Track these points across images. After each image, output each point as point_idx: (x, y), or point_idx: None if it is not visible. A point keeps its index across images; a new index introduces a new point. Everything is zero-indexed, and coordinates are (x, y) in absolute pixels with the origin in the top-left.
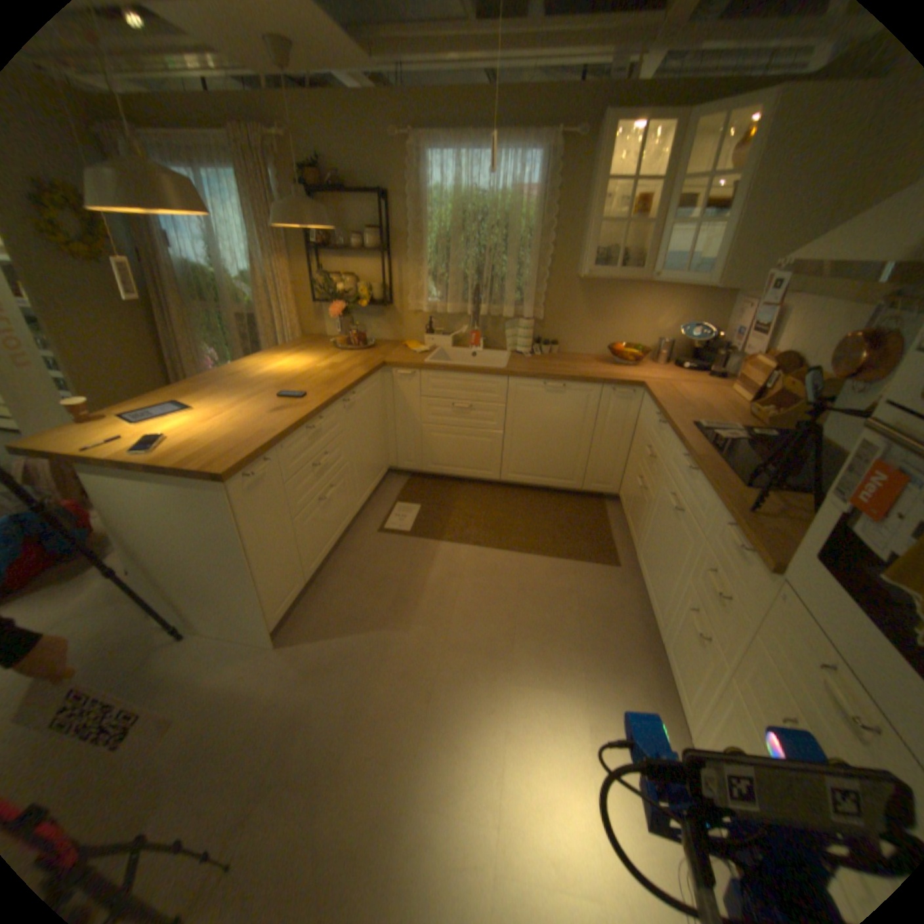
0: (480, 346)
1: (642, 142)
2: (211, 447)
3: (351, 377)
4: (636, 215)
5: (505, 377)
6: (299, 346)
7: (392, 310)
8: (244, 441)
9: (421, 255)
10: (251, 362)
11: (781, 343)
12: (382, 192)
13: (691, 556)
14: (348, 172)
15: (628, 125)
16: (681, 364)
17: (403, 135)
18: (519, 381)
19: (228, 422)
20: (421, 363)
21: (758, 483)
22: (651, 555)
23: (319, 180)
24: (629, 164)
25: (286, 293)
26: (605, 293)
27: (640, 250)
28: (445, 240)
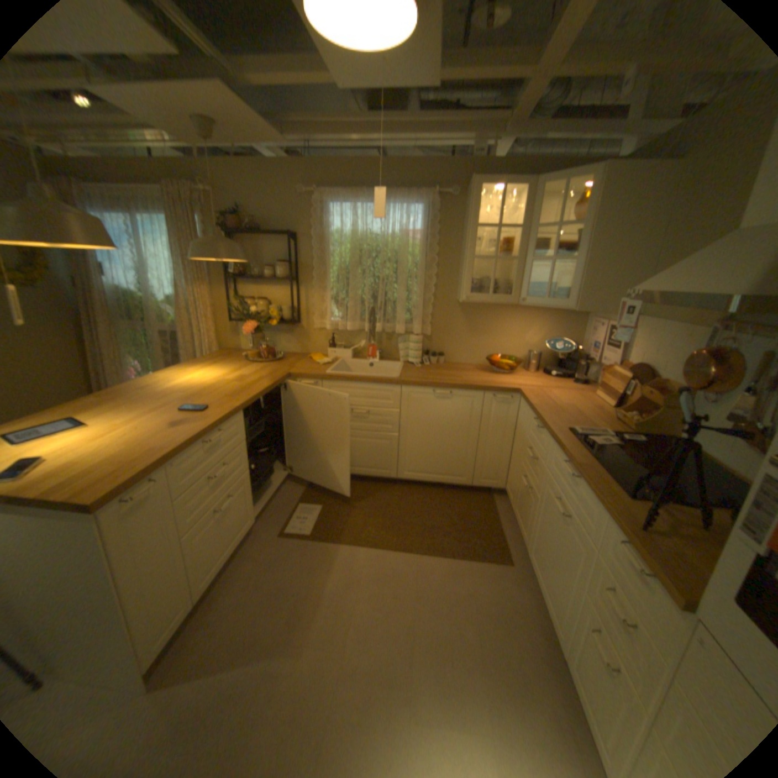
0: (377, 357)
1: (502, 200)
2: (92, 469)
3: (257, 387)
4: (502, 253)
5: (398, 385)
6: (214, 358)
7: (300, 327)
8: (130, 461)
9: (325, 282)
10: (165, 374)
11: (633, 356)
12: (293, 233)
13: (585, 567)
14: (264, 217)
15: (490, 187)
16: (549, 372)
17: (310, 191)
18: (412, 388)
19: (120, 438)
20: (323, 373)
21: (642, 494)
22: (543, 557)
23: (239, 223)
24: (494, 216)
25: (206, 313)
26: (481, 314)
27: (508, 280)
28: (346, 271)
